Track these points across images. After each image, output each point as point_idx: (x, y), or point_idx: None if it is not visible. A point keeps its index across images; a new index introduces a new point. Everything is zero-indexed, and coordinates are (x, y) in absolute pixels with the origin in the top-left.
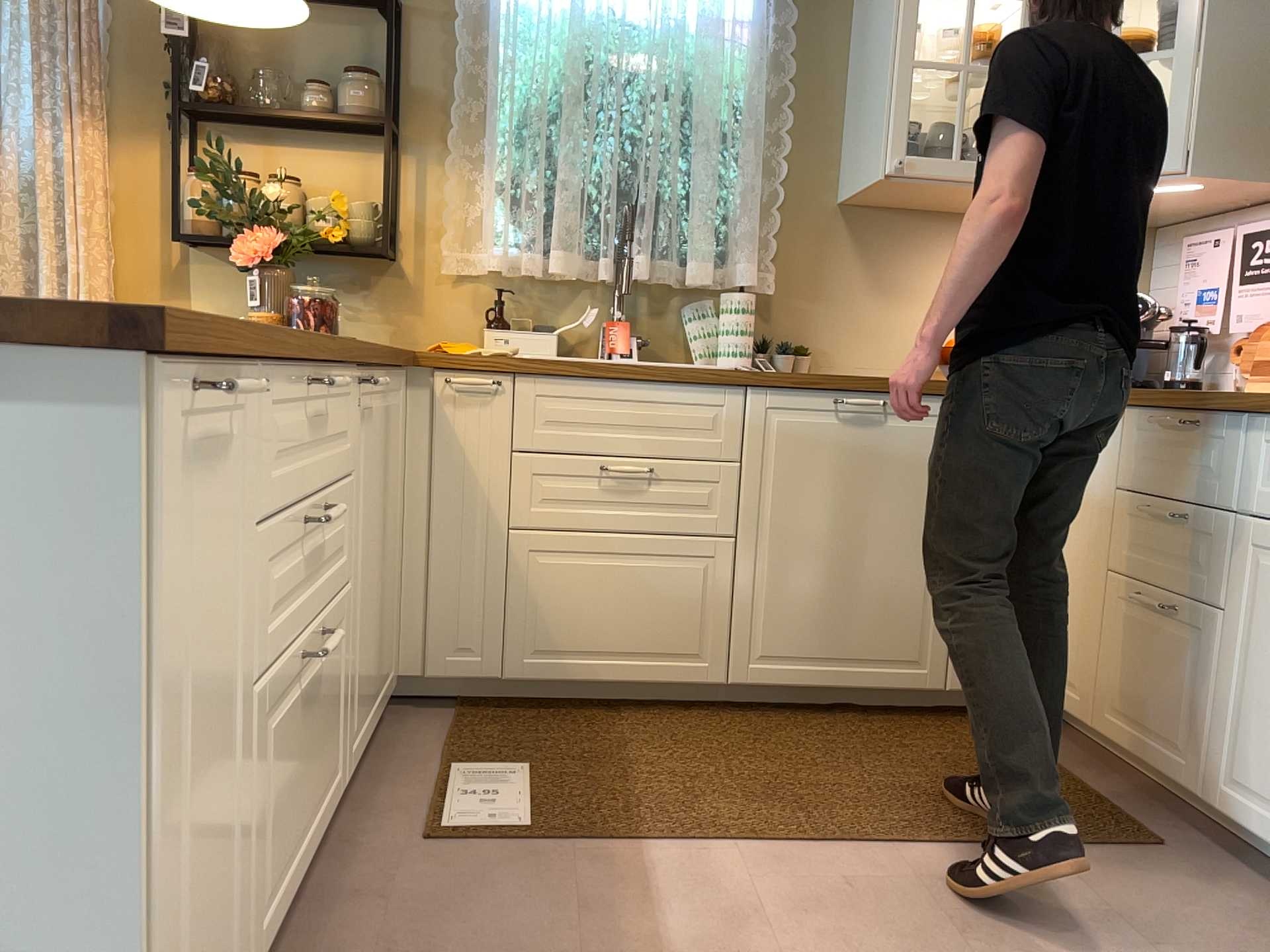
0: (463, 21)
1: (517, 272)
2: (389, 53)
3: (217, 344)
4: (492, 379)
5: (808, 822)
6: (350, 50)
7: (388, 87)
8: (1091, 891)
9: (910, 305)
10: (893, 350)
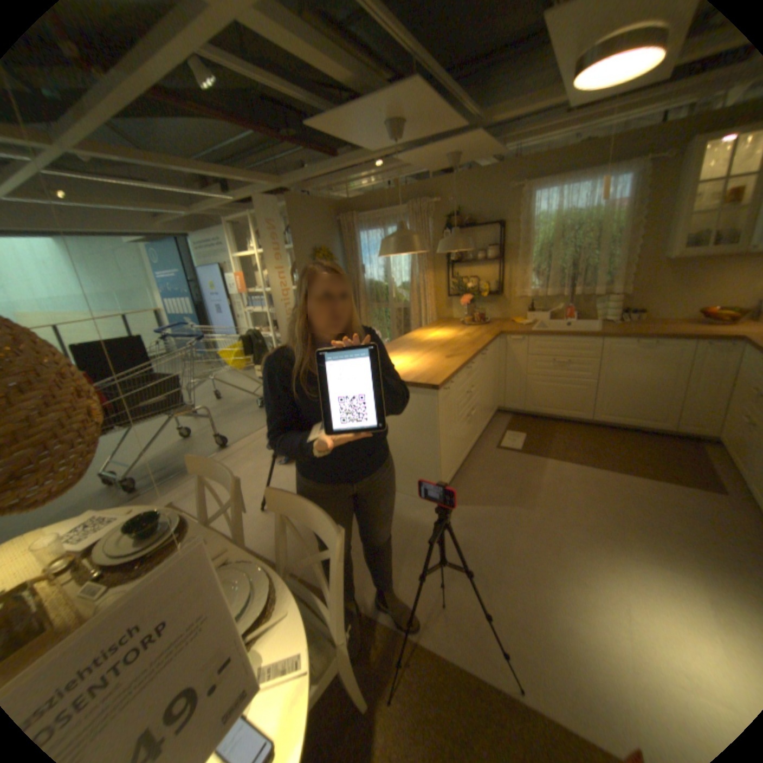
0: (521, 222)
1: (536, 295)
2: (499, 235)
3: (449, 377)
4: (521, 336)
5: (597, 462)
6: (488, 236)
7: (499, 245)
8: (680, 499)
9: (696, 291)
10: (685, 308)
